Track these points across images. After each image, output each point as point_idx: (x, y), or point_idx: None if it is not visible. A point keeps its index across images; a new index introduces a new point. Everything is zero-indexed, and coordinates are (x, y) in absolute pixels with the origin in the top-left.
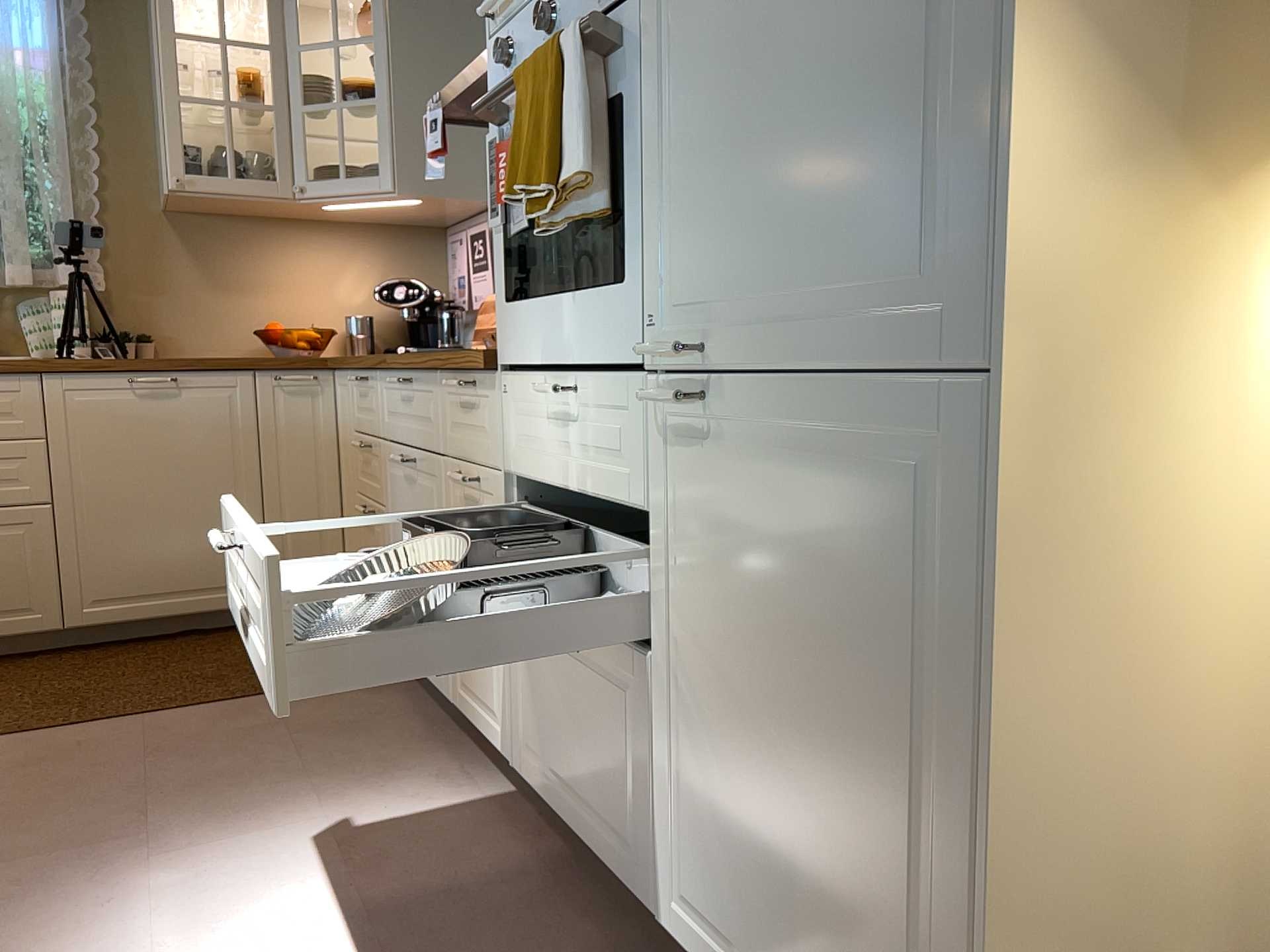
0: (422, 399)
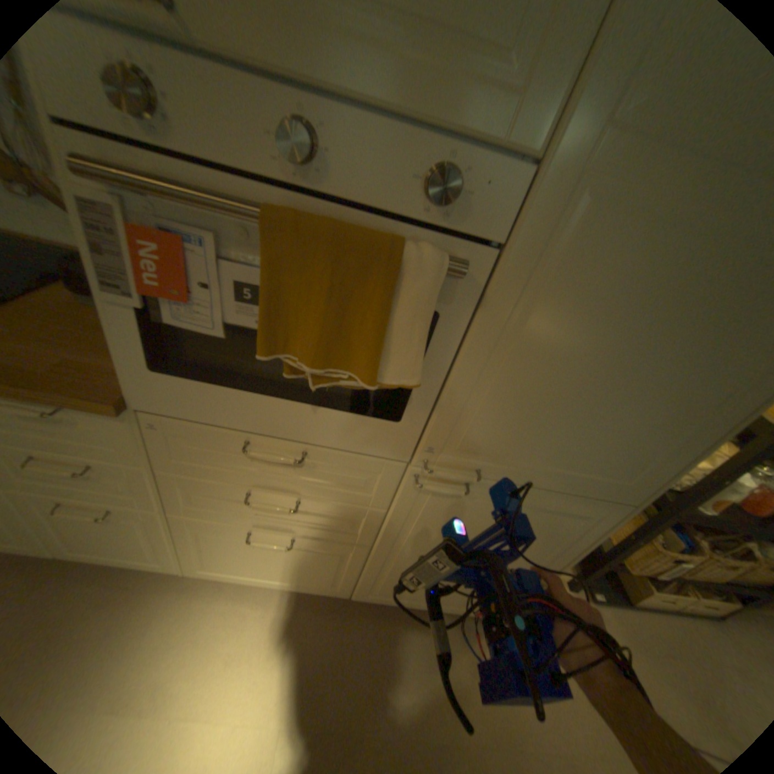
0: None
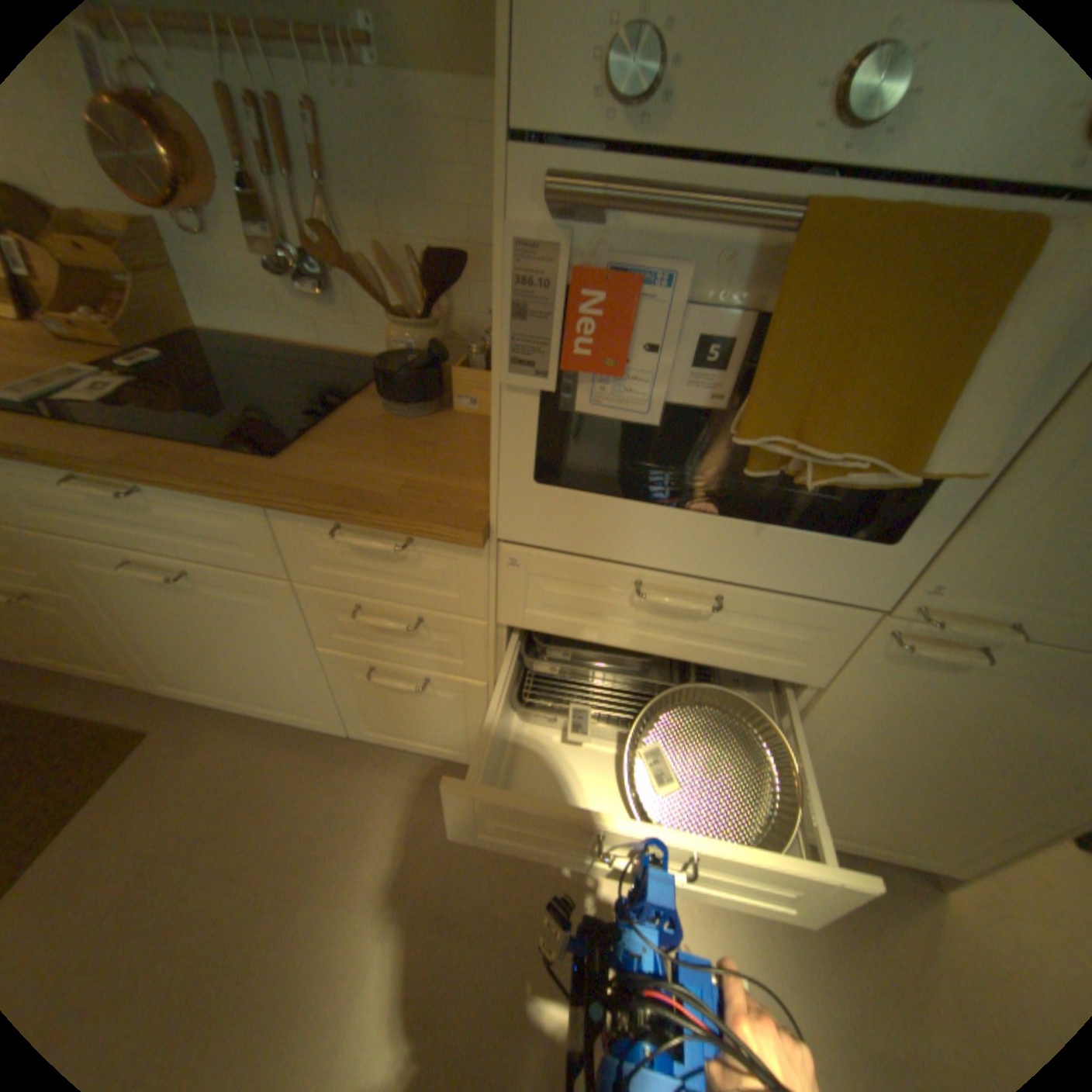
0: (190, 516)
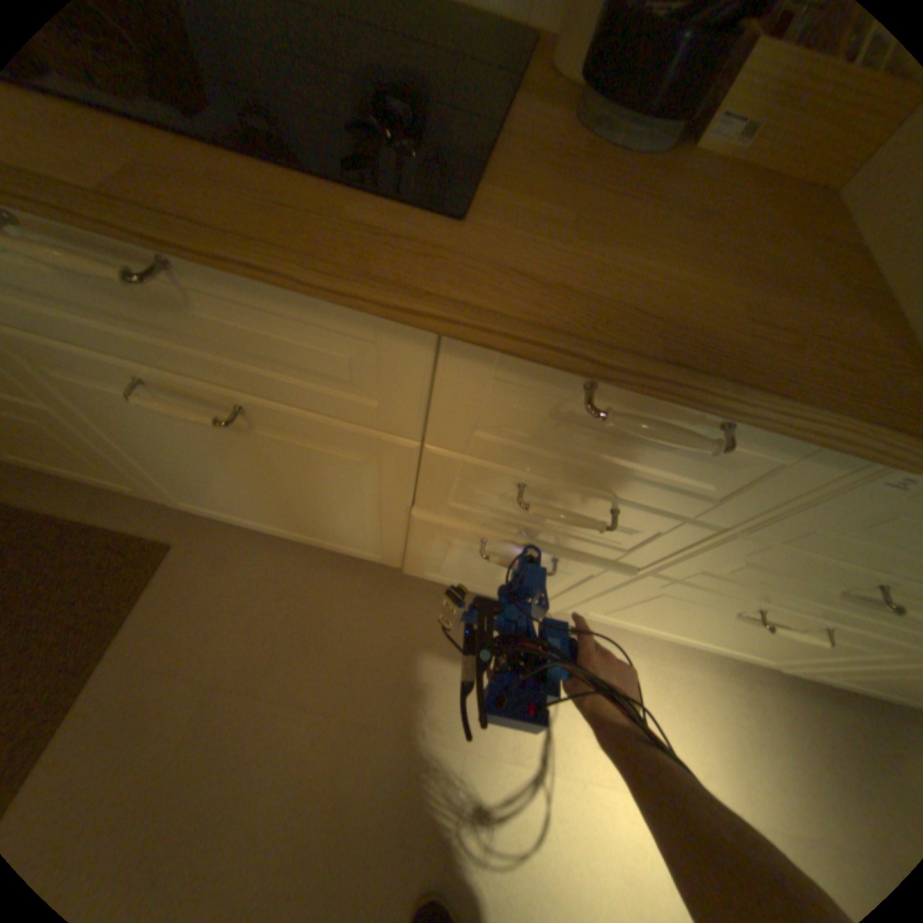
0: (274, 325)
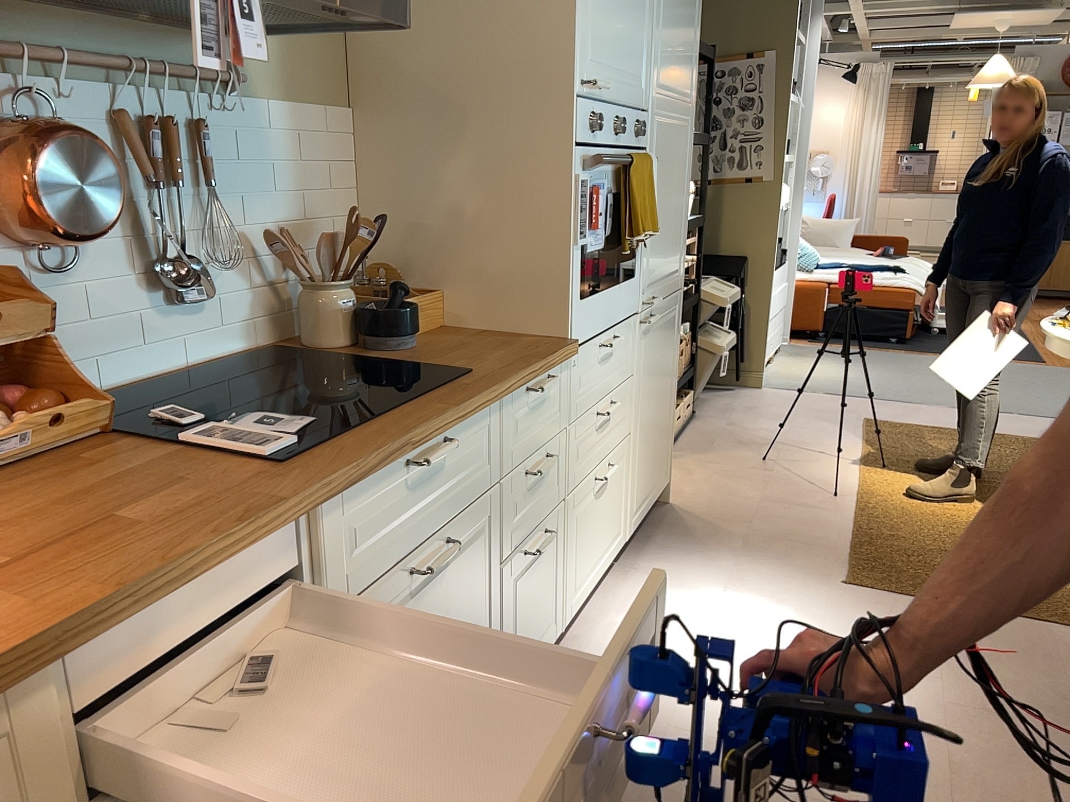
0: (465, 447)
